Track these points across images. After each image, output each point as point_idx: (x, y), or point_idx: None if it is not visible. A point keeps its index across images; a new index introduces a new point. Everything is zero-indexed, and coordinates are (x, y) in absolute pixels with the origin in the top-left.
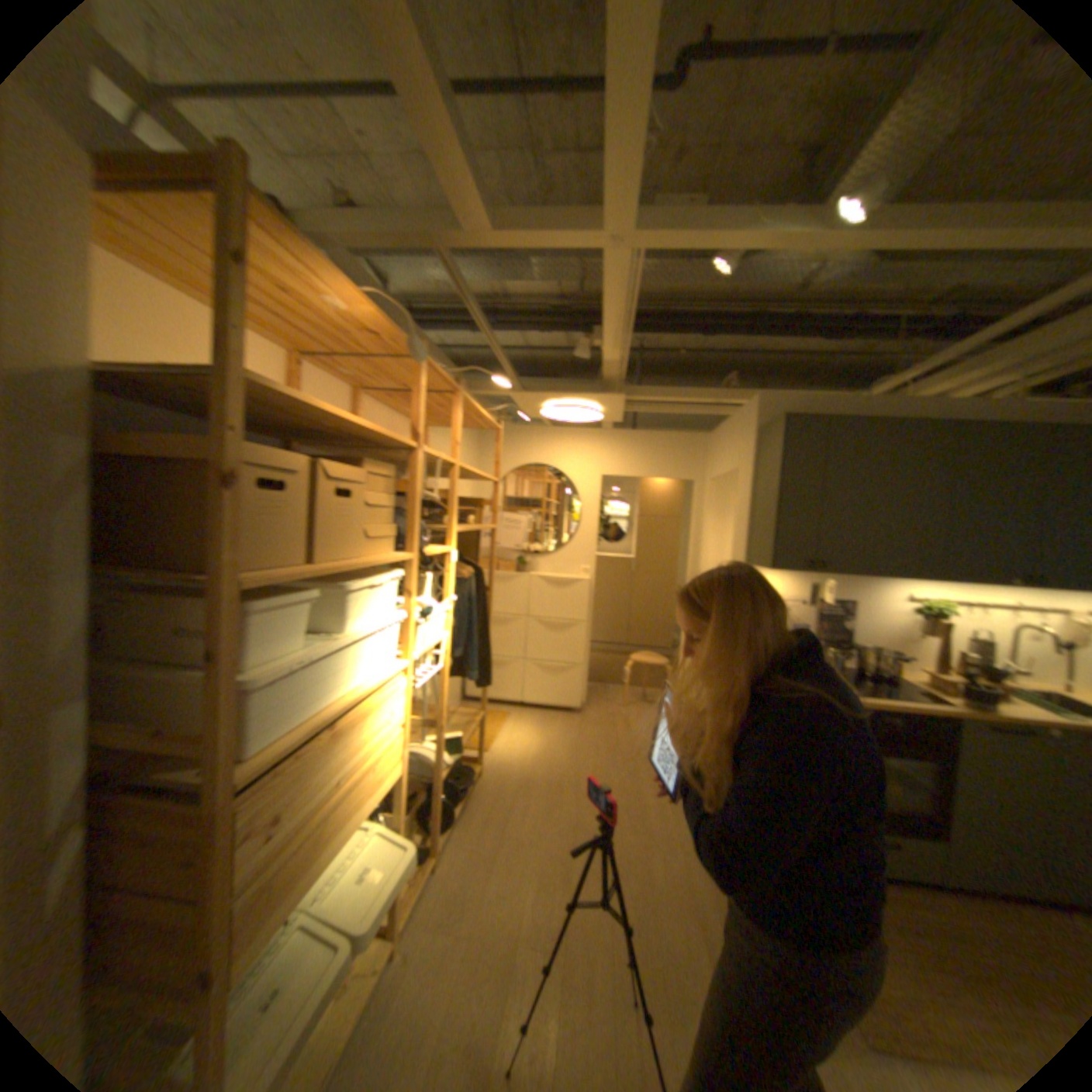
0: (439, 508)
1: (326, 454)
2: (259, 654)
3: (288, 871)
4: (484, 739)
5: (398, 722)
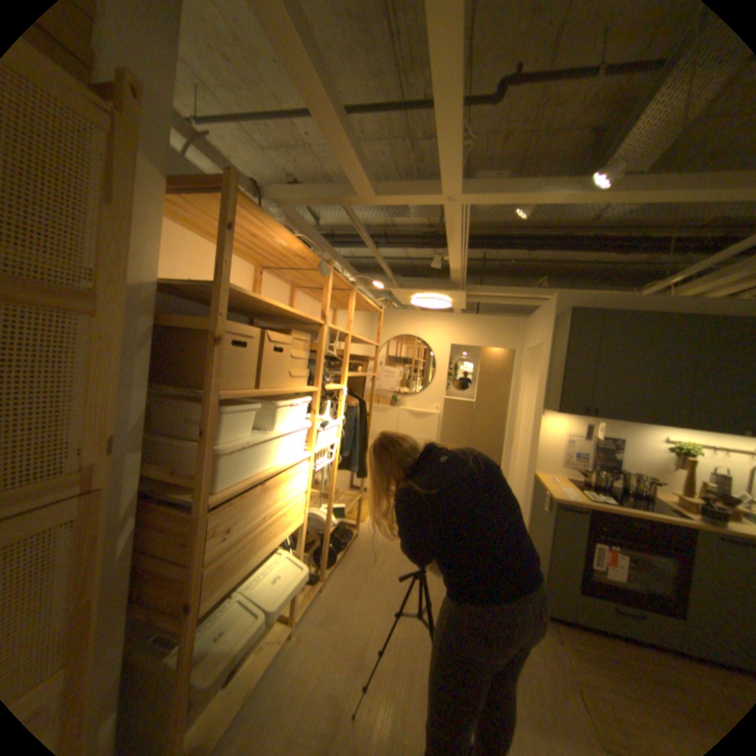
0: (339, 361)
1: (272, 326)
2: (225, 436)
3: (232, 562)
4: (361, 514)
5: (302, 489)
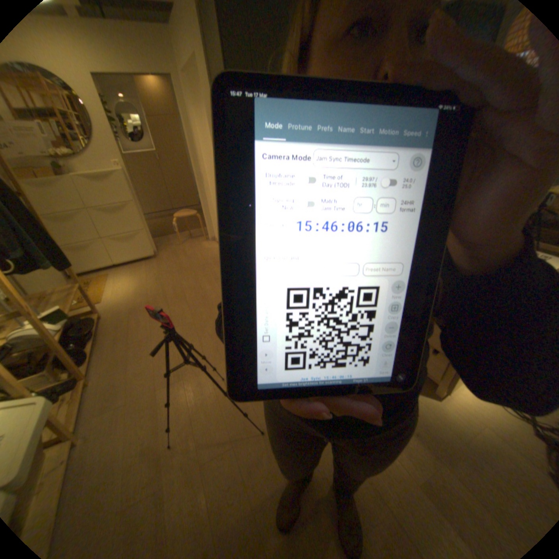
0: None
1: None
2: None
3: None
4: (93, 297)
5: None
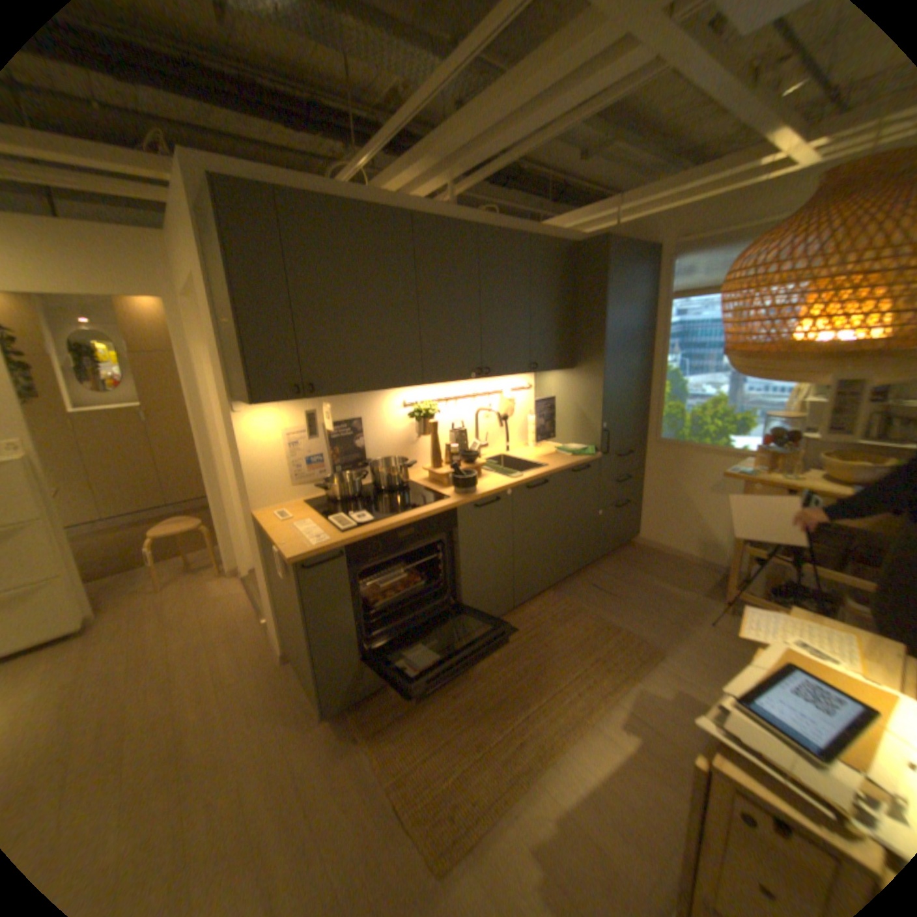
0: None
1: None
2: None
3: None
4: None
5: None
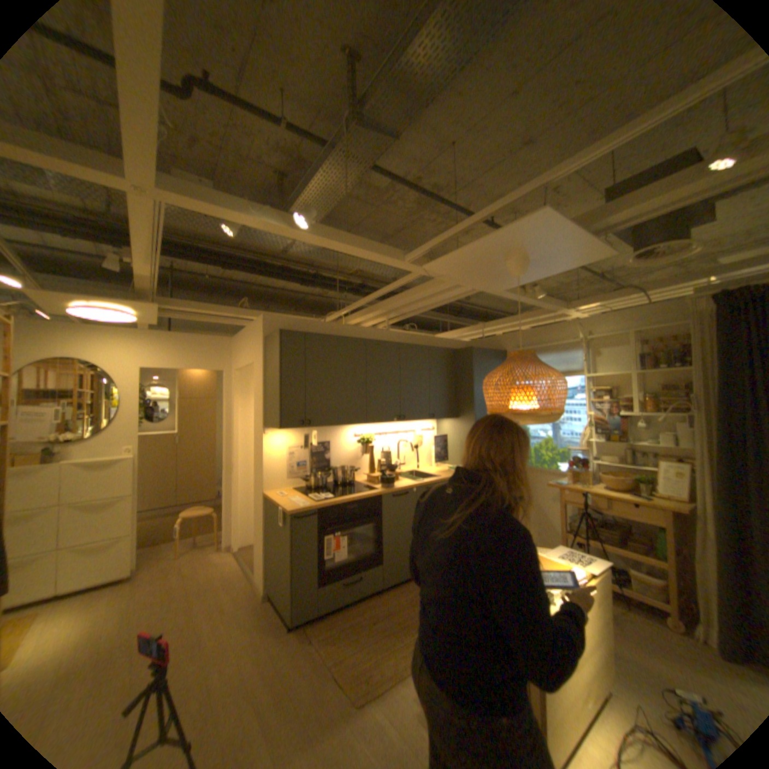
0: None
1: None
2: None
3: None
4: None
5: None
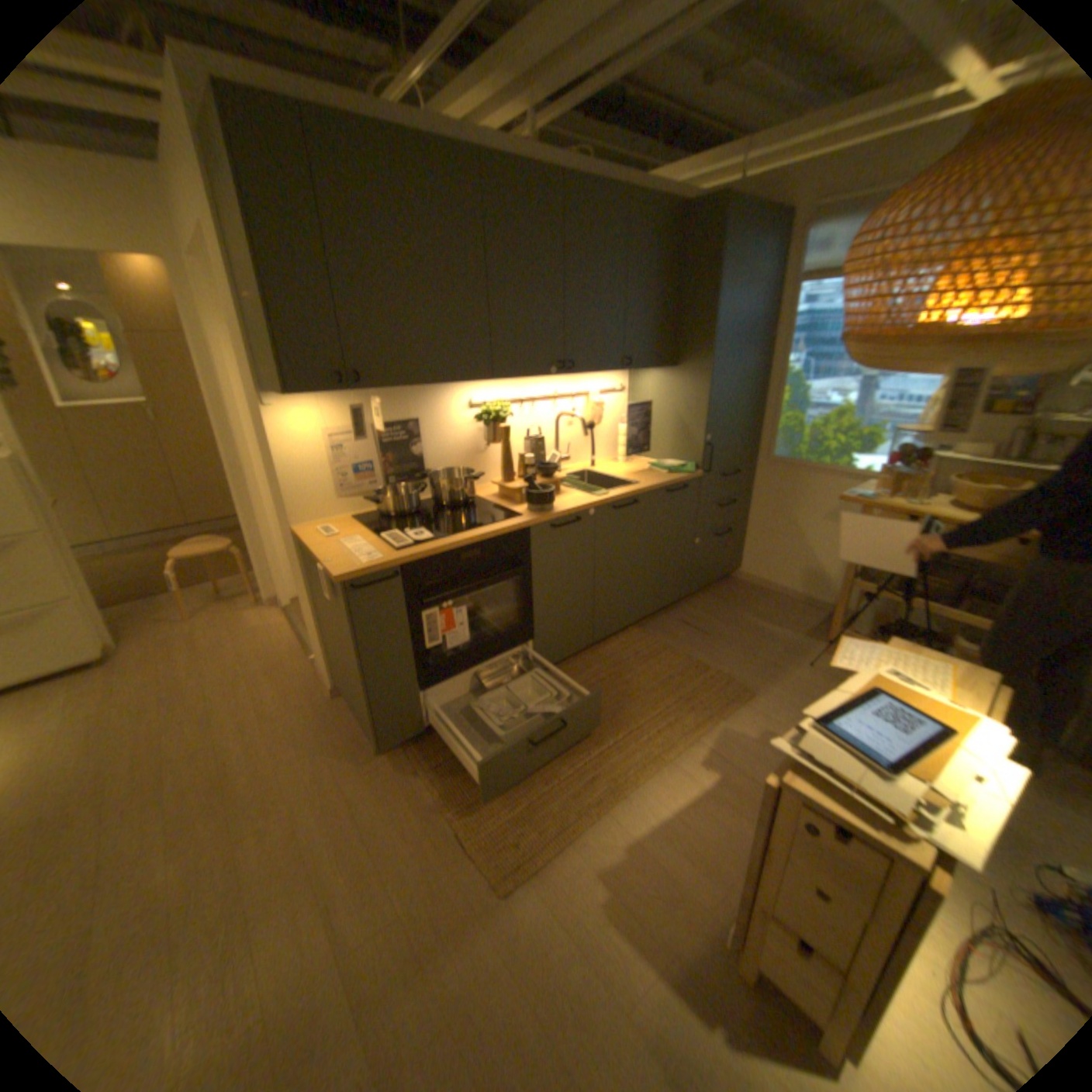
0: None
1: None
2: None
3: None
4: None
5: None
